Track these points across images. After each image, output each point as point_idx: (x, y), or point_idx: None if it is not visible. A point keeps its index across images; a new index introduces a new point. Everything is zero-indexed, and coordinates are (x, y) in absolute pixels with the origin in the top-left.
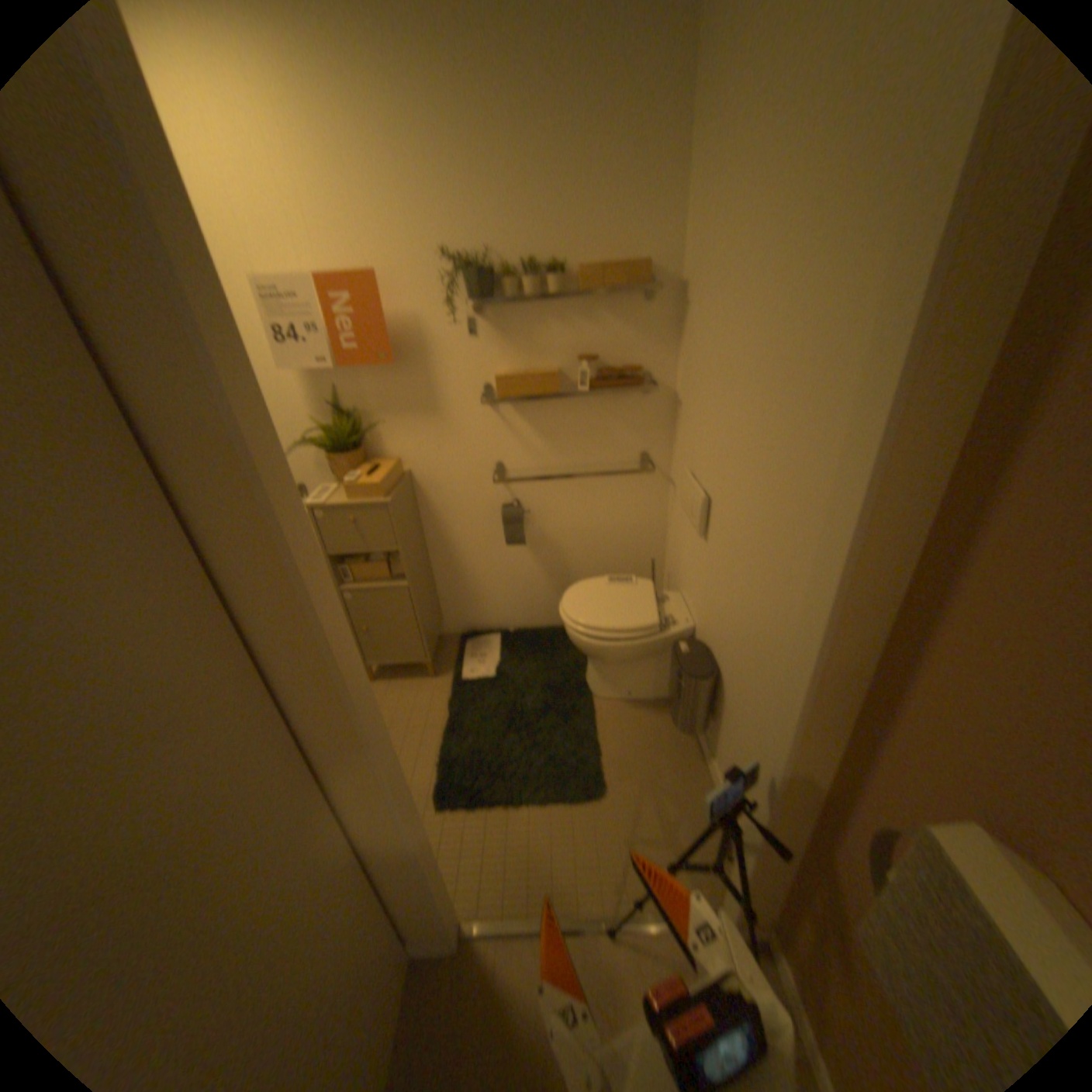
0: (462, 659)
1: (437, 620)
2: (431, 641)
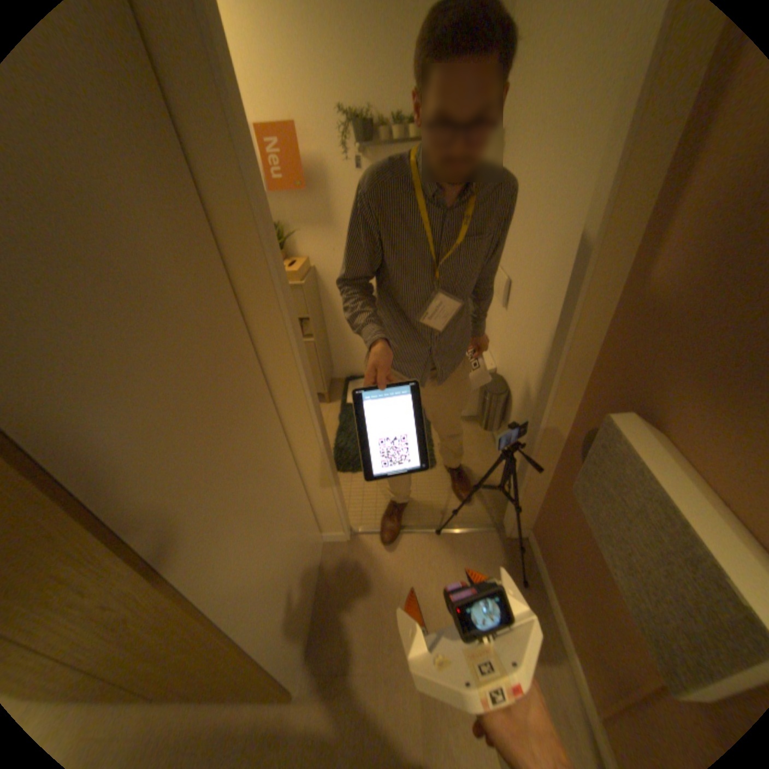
0: (346, 392)
1: (330, 367)
2: (327, 379)
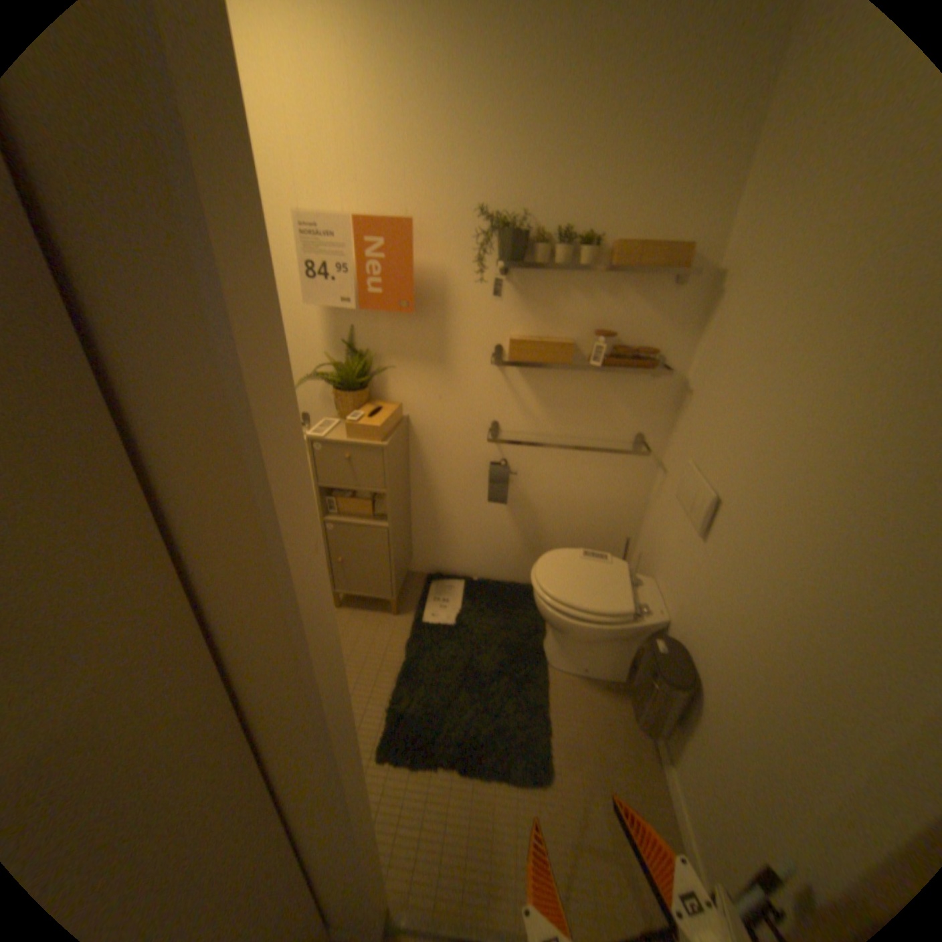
0: (425, 599)
1: (407, 557)
2: (399, 578)
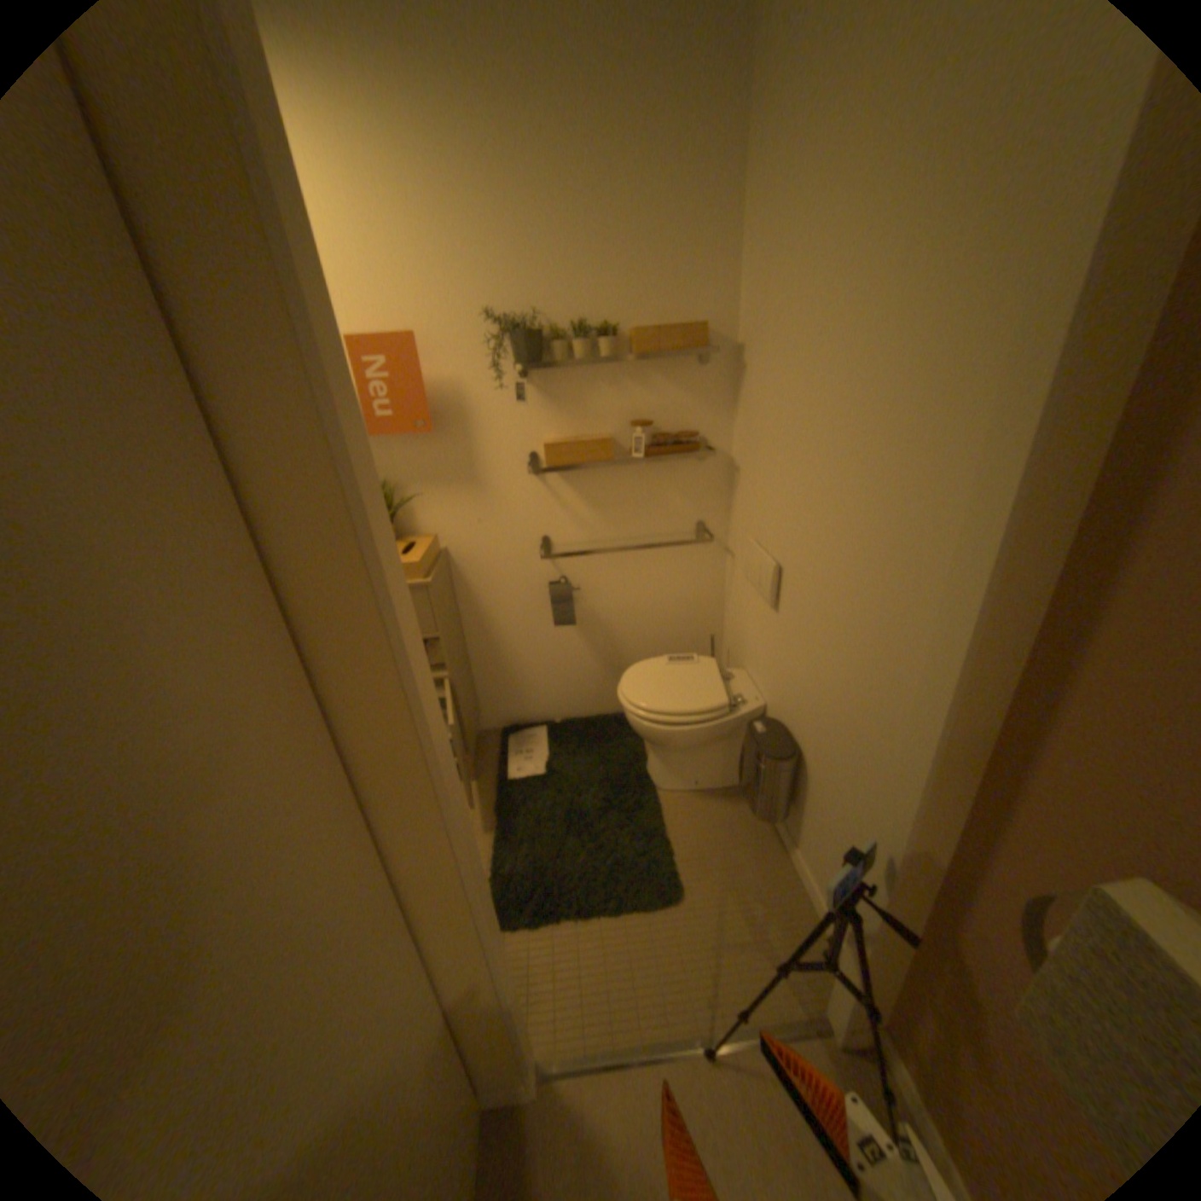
0: (506, 756)
1: (476, 713)
2: (472, 737)
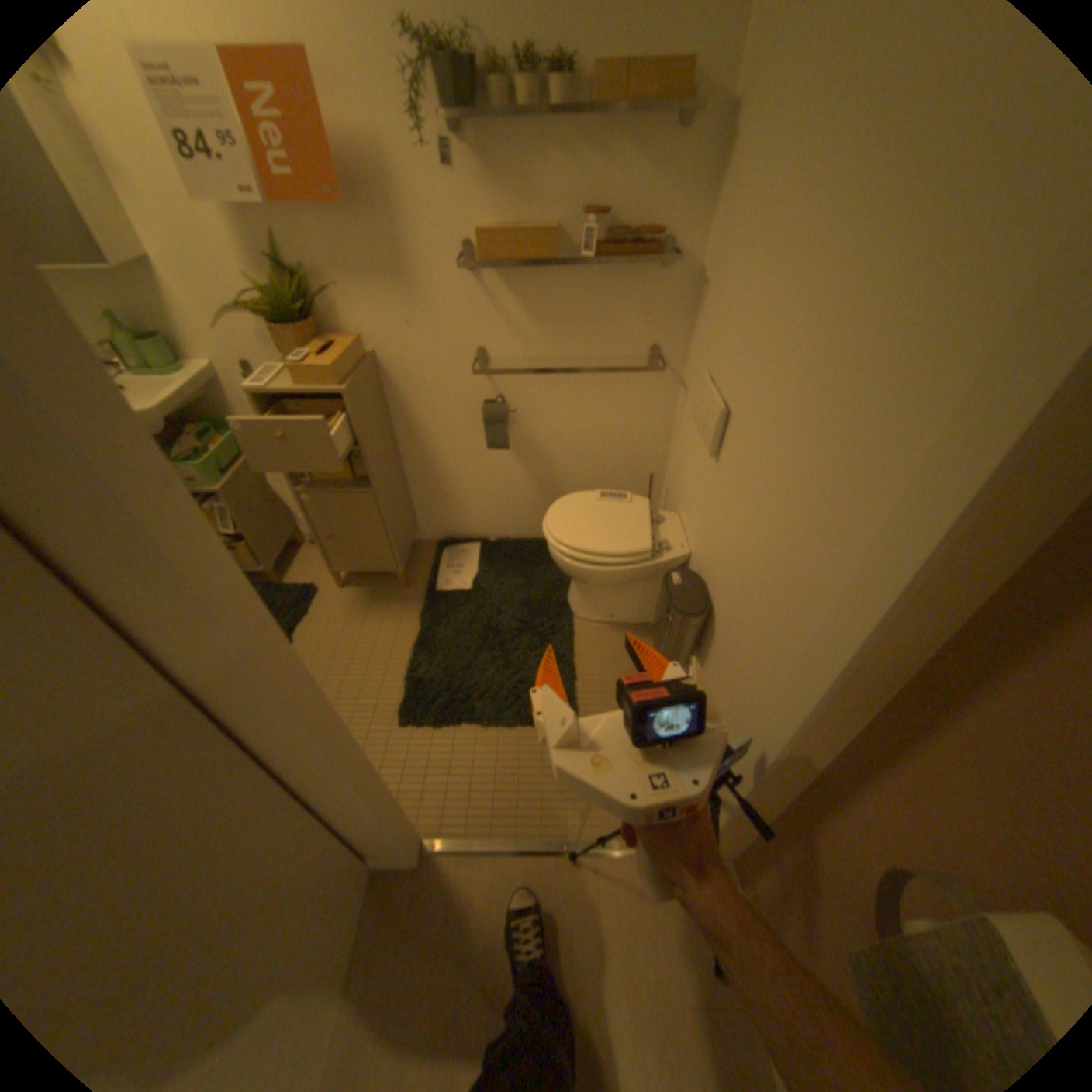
0: (437, 568)
1: (410, 525)
2: (402, 549)
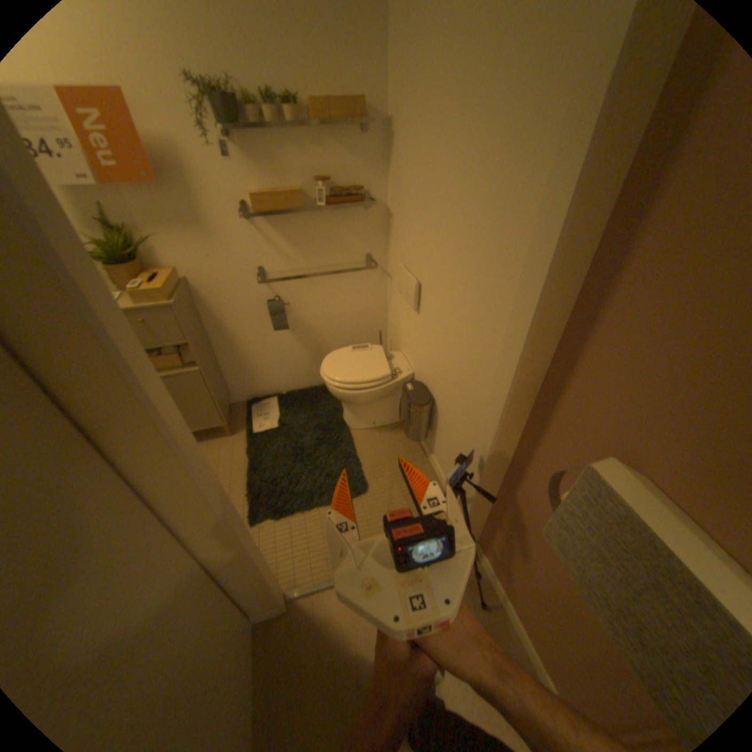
0: (250, 418)
1: (225, 393)
2: (224, 409)
